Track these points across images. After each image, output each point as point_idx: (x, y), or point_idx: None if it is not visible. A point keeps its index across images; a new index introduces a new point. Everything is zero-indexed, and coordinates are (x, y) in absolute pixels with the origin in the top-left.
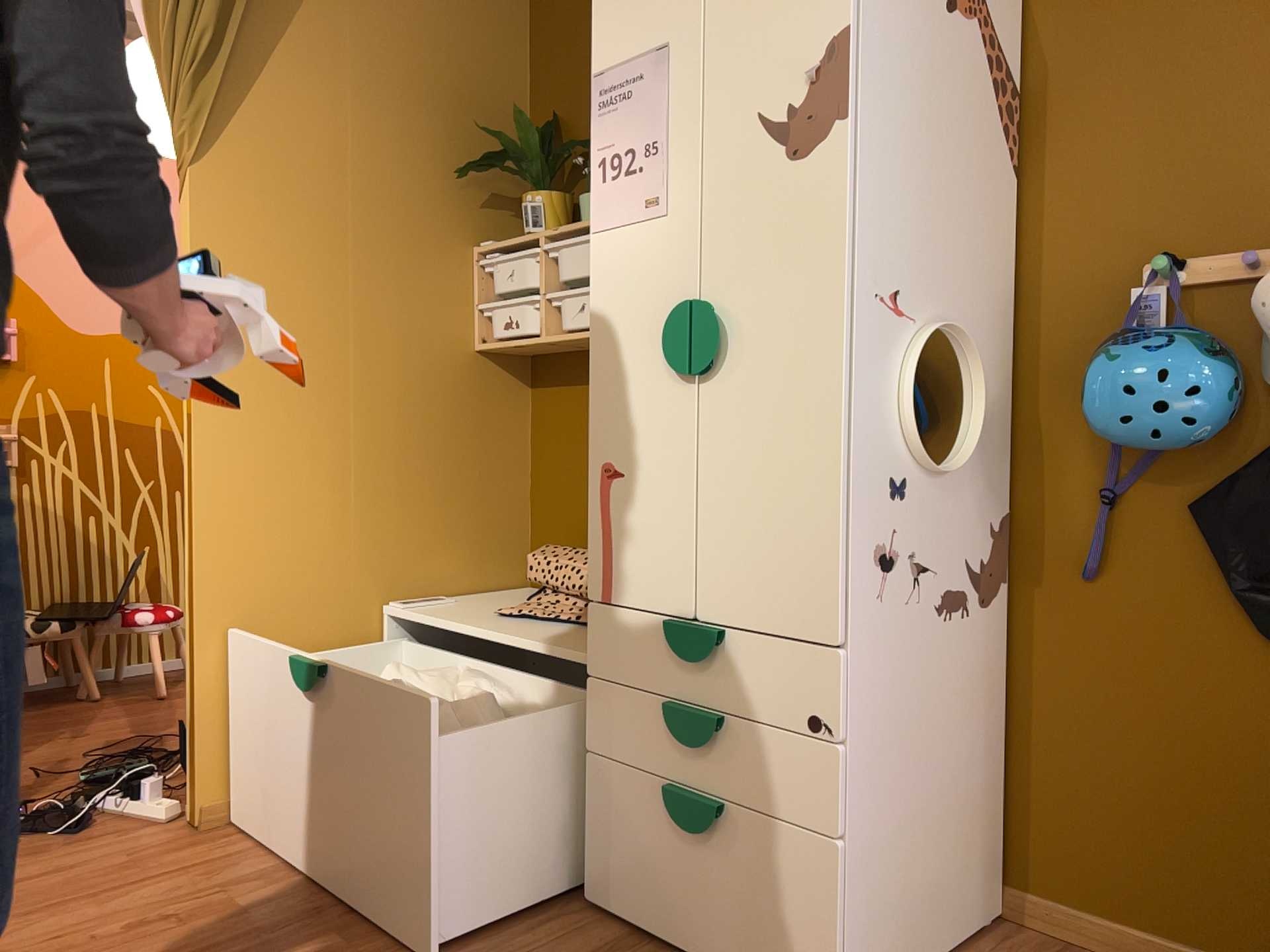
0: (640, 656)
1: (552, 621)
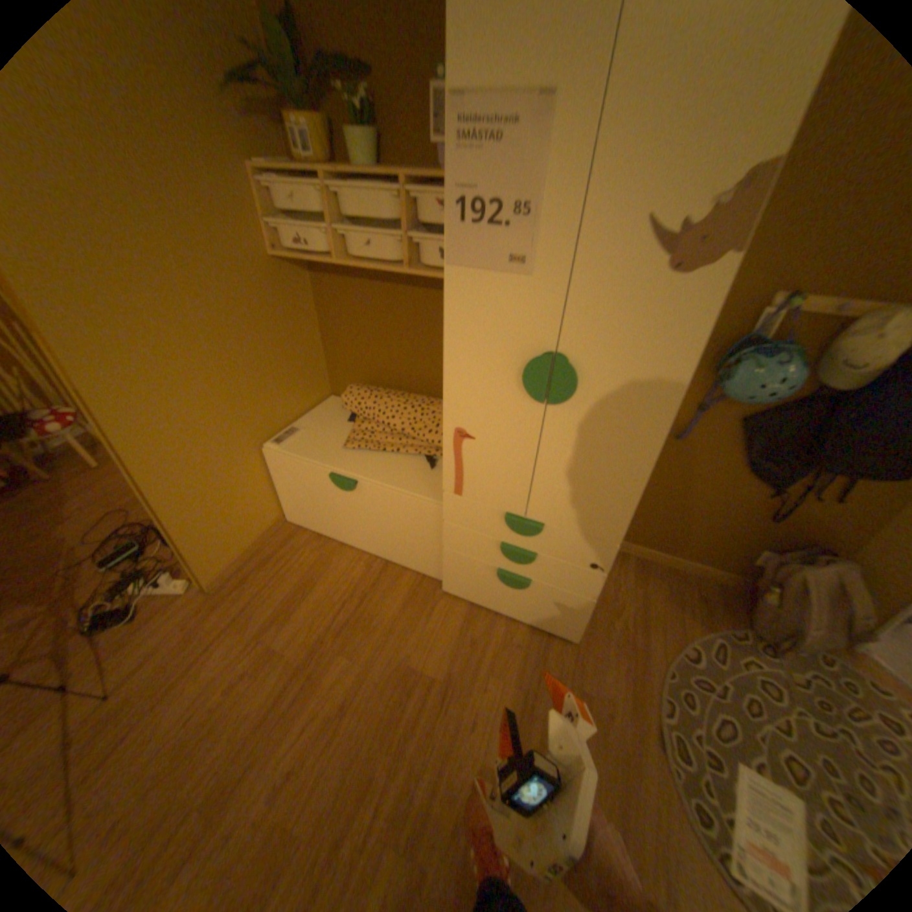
0: (482, 521)
1: (382, 452)
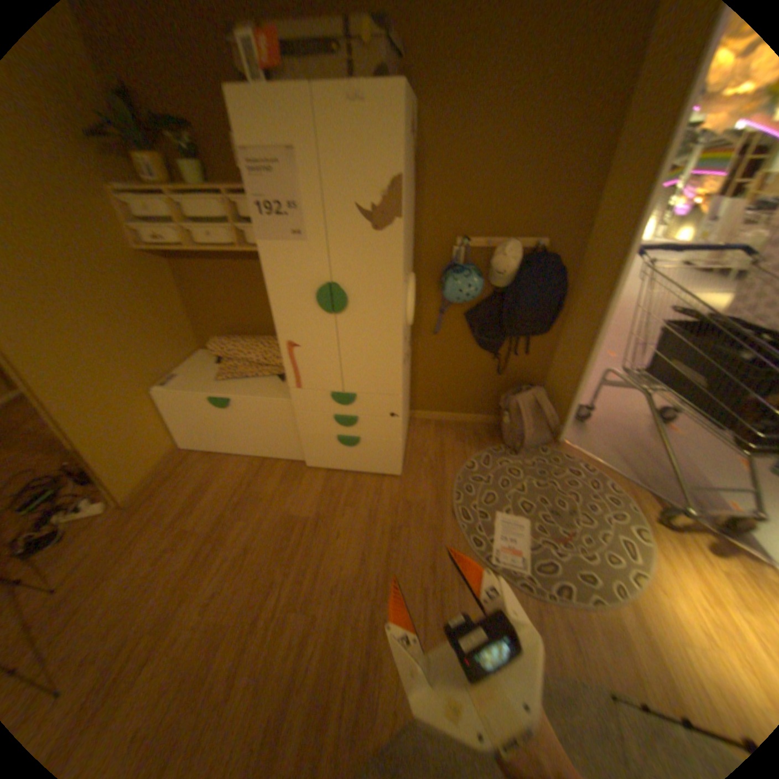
0: (318, 403)
1: (244, 378)
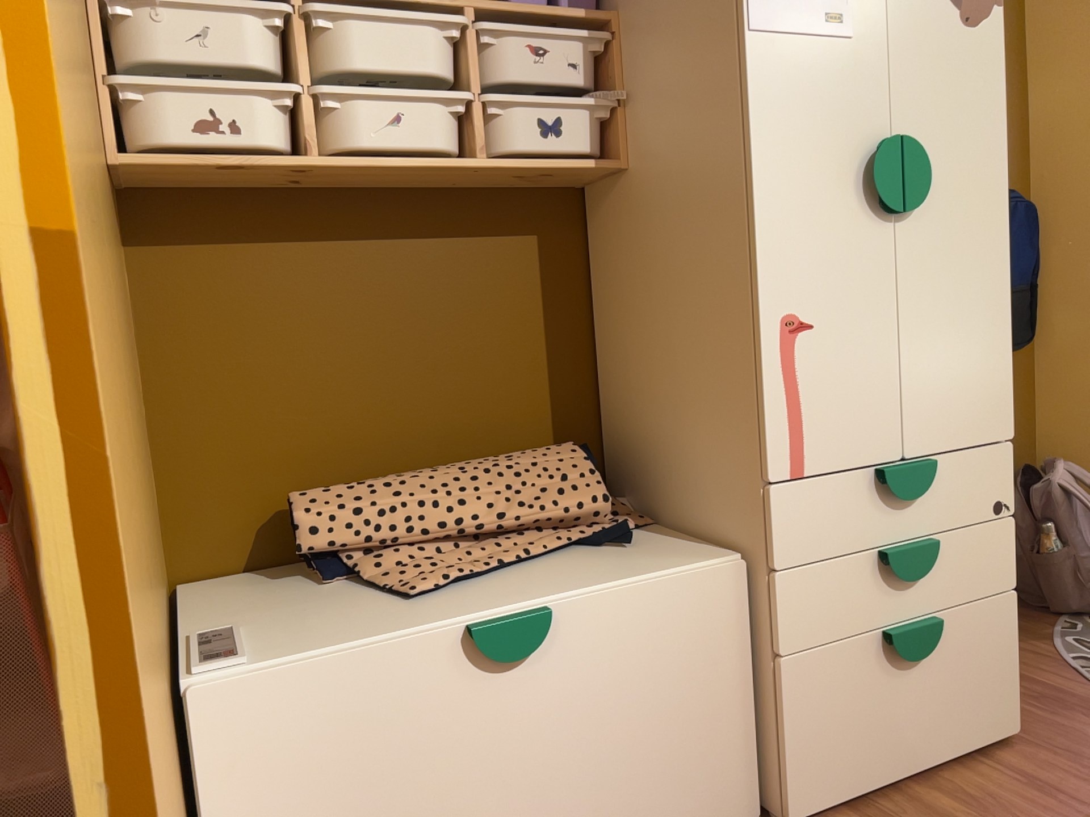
0: (844, 518)
1: (499, 569)
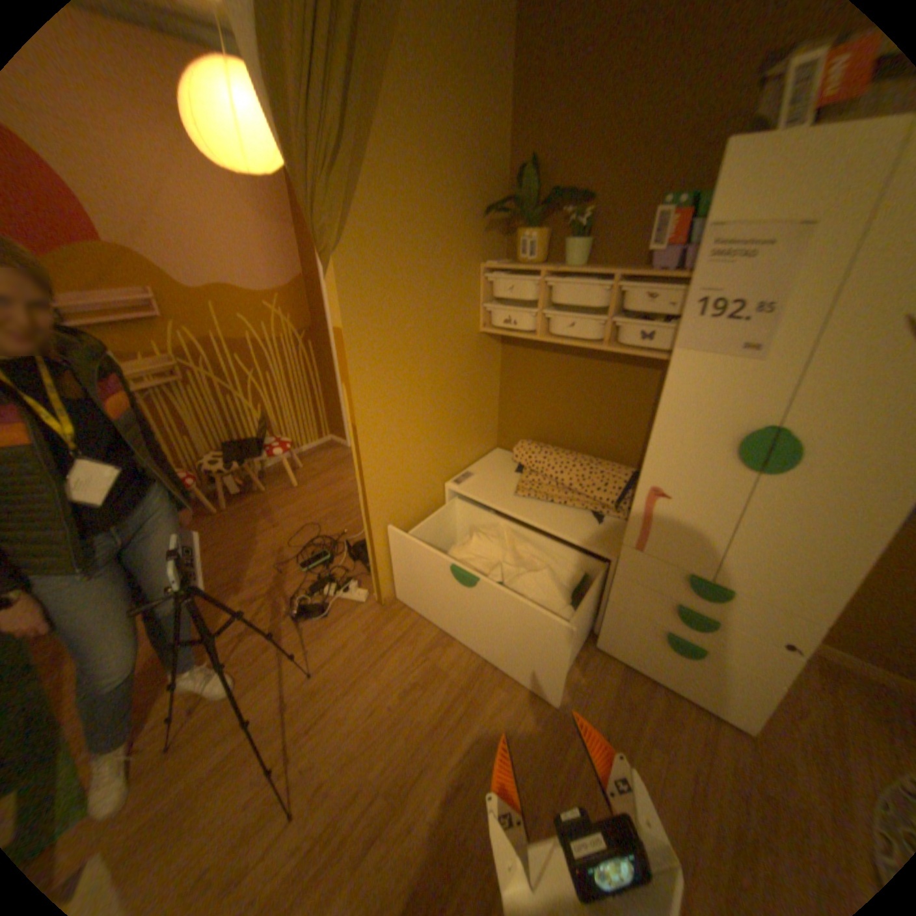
0: (660, 580)
1: (549, 502)
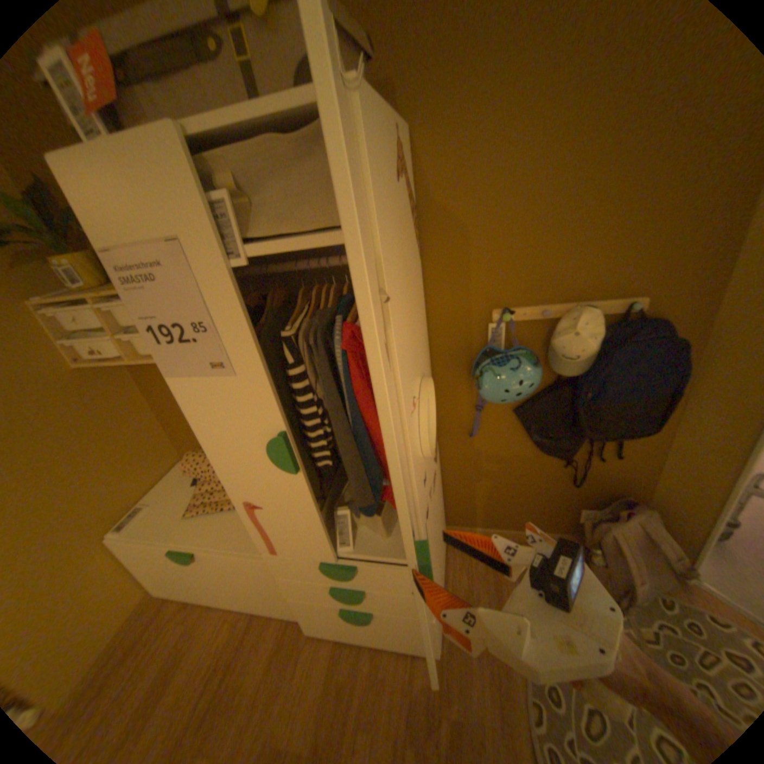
0: (305, 573)
1: (220, 512)
